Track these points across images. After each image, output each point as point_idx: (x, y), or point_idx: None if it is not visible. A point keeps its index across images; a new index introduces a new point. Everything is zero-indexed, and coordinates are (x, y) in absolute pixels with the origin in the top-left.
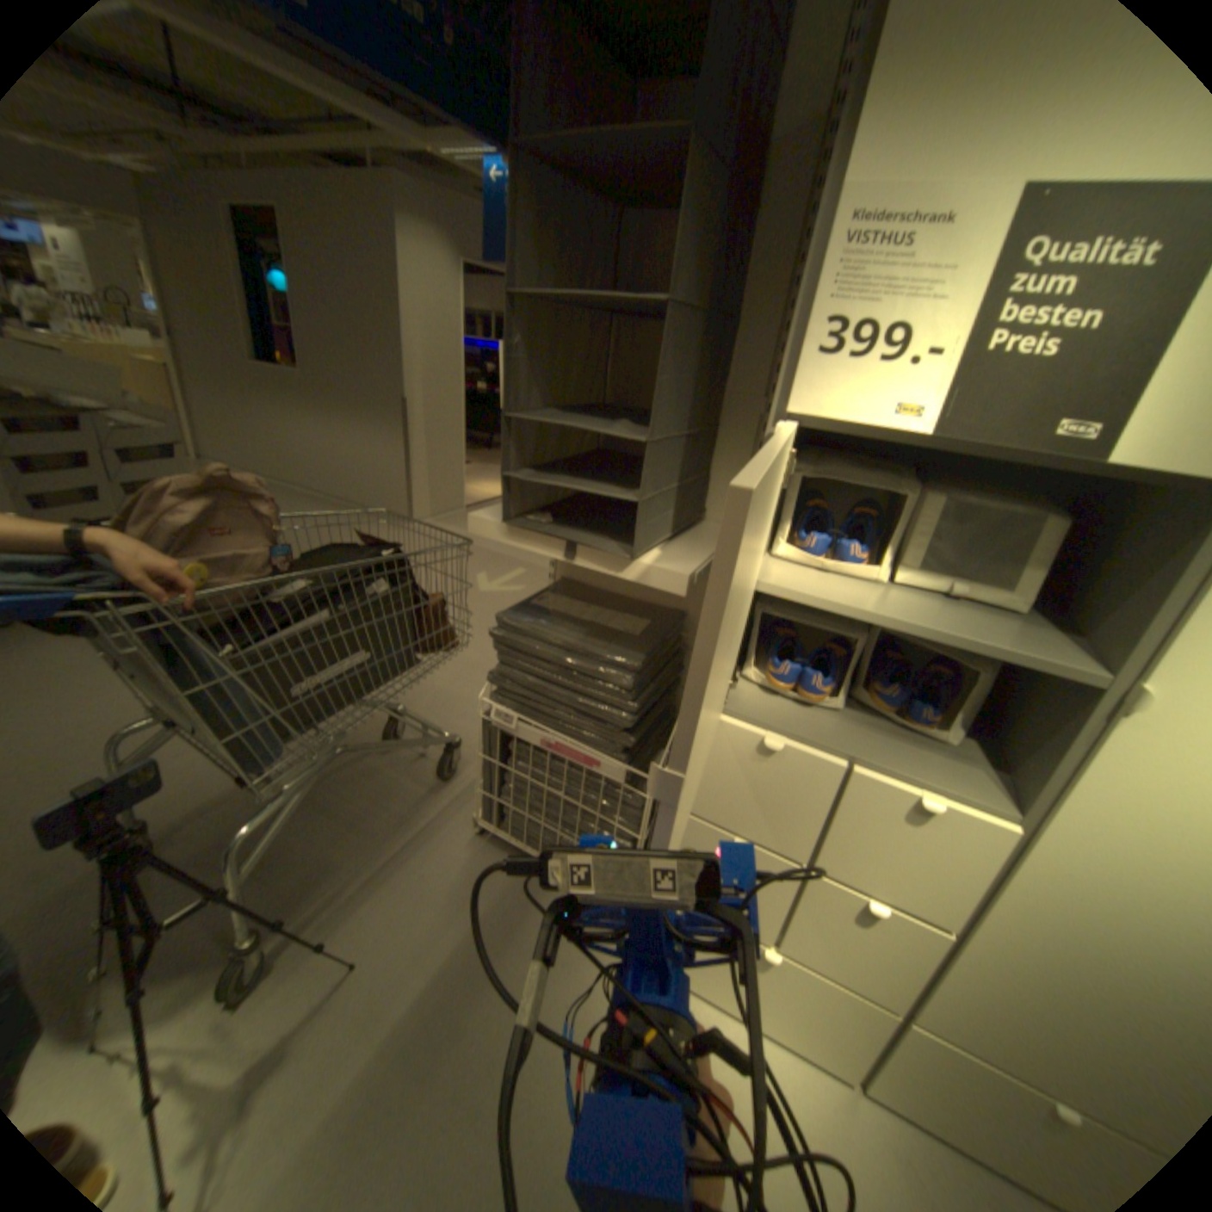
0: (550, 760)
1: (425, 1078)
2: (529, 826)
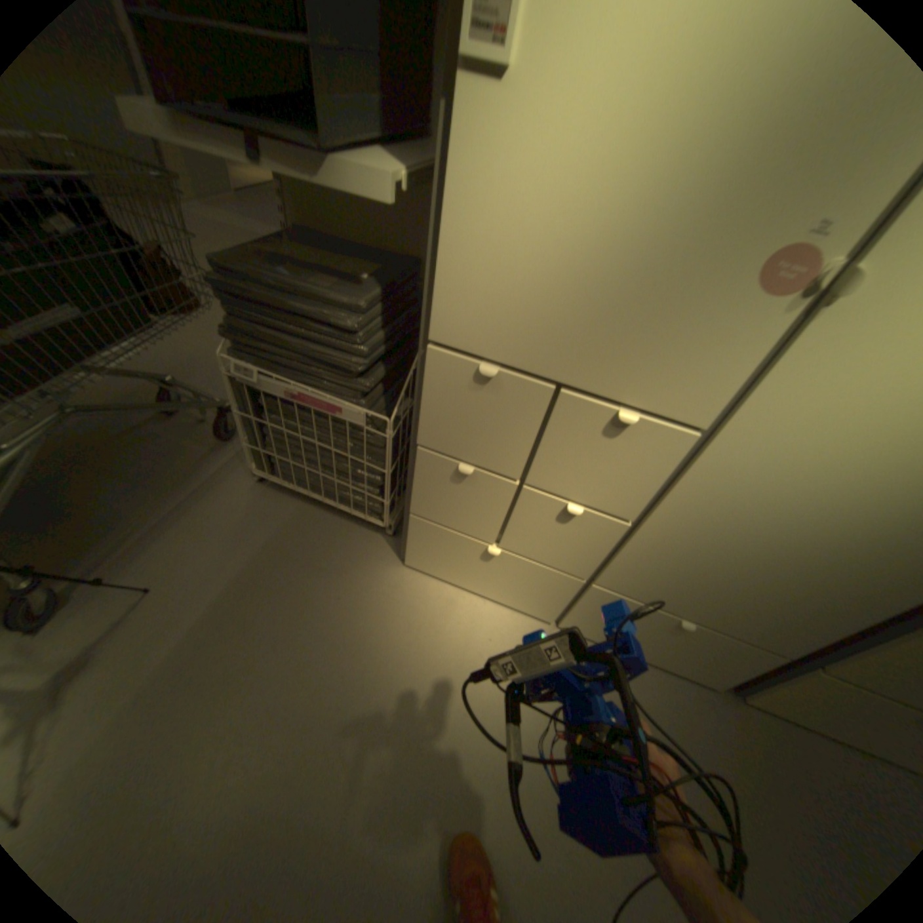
0: (299, 411)
1: (220, 659)
2: (296, 471)
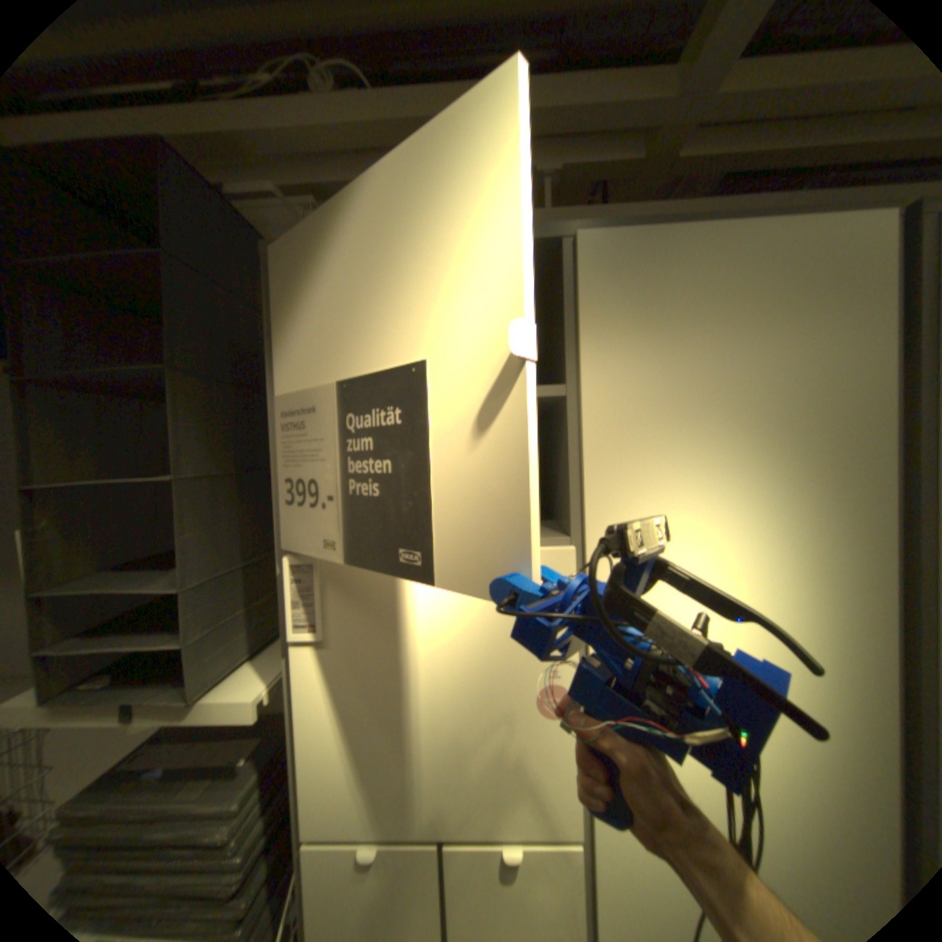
0: None
1: None
2: None
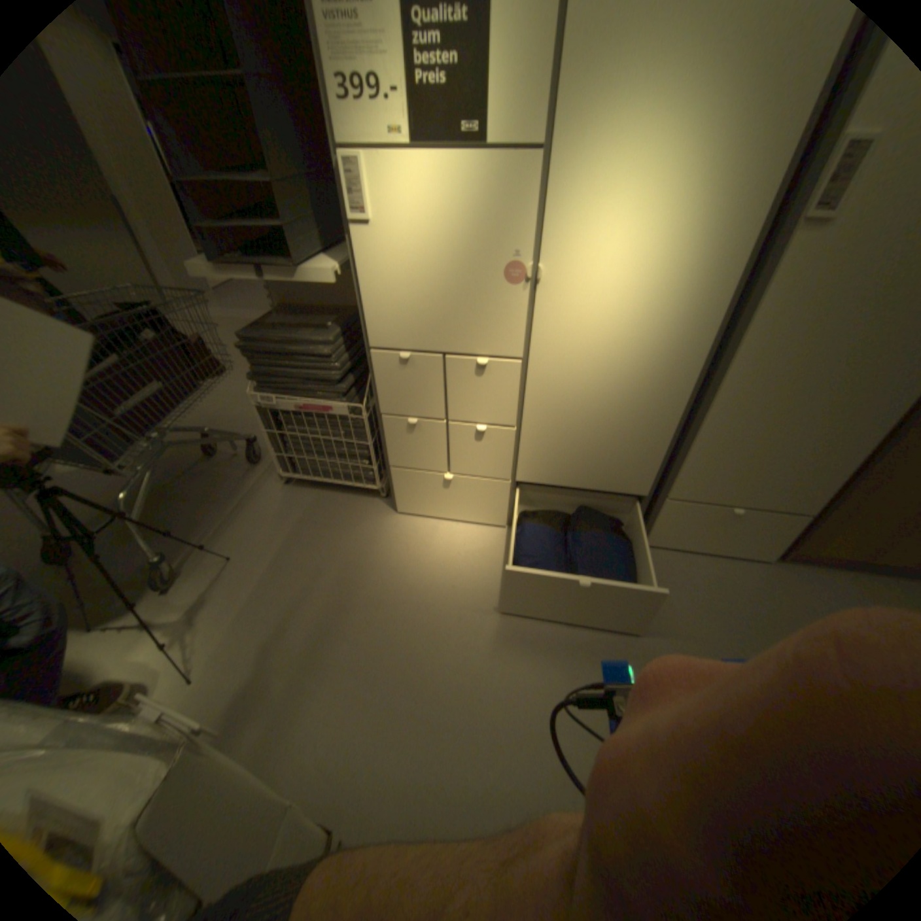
0: (305, 418)
1: (286, 586)
2: (310, 465)
